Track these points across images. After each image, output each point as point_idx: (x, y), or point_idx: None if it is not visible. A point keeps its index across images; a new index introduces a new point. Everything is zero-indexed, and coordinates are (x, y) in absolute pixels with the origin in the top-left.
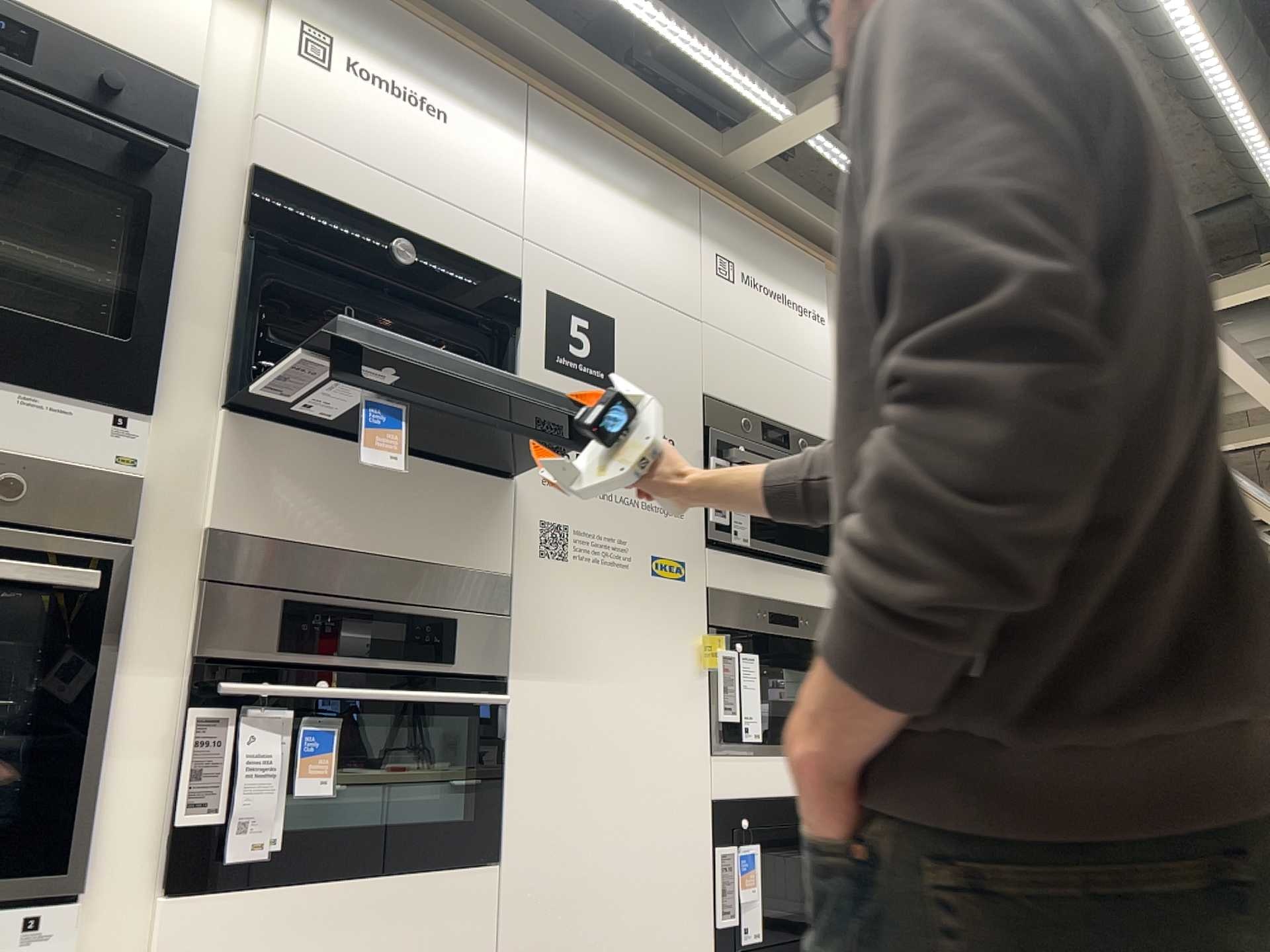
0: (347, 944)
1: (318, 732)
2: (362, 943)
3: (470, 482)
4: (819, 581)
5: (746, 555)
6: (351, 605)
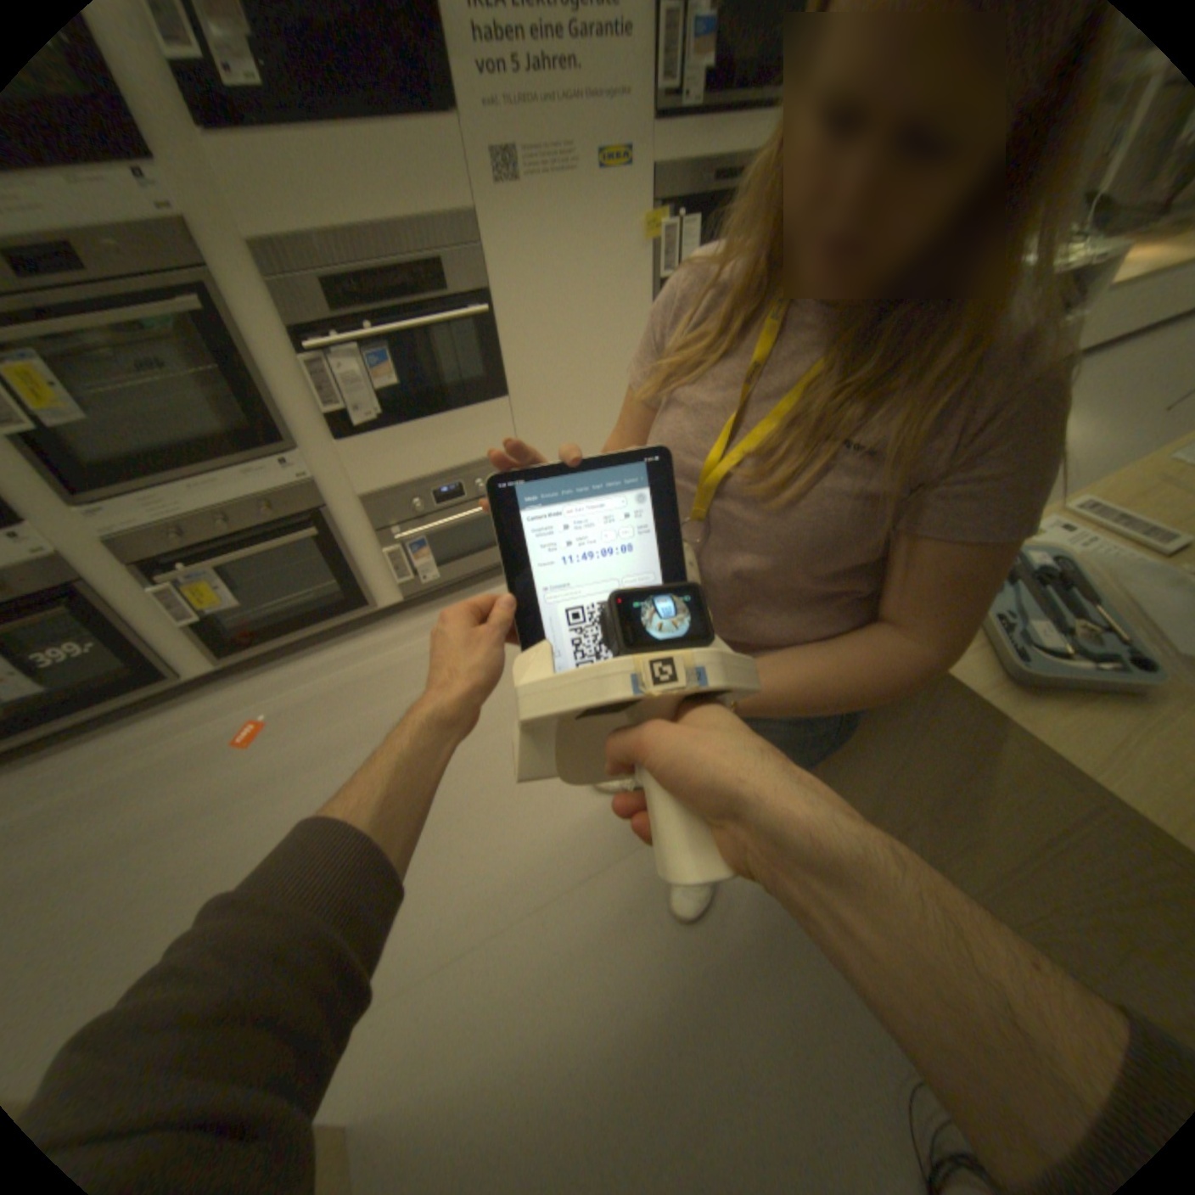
0: (431, 445)
1: (379, 347)
2: (439, 443)
3: (416, 132)
4: (772, 122)
5: (697, 113)
6: (364, 264)
